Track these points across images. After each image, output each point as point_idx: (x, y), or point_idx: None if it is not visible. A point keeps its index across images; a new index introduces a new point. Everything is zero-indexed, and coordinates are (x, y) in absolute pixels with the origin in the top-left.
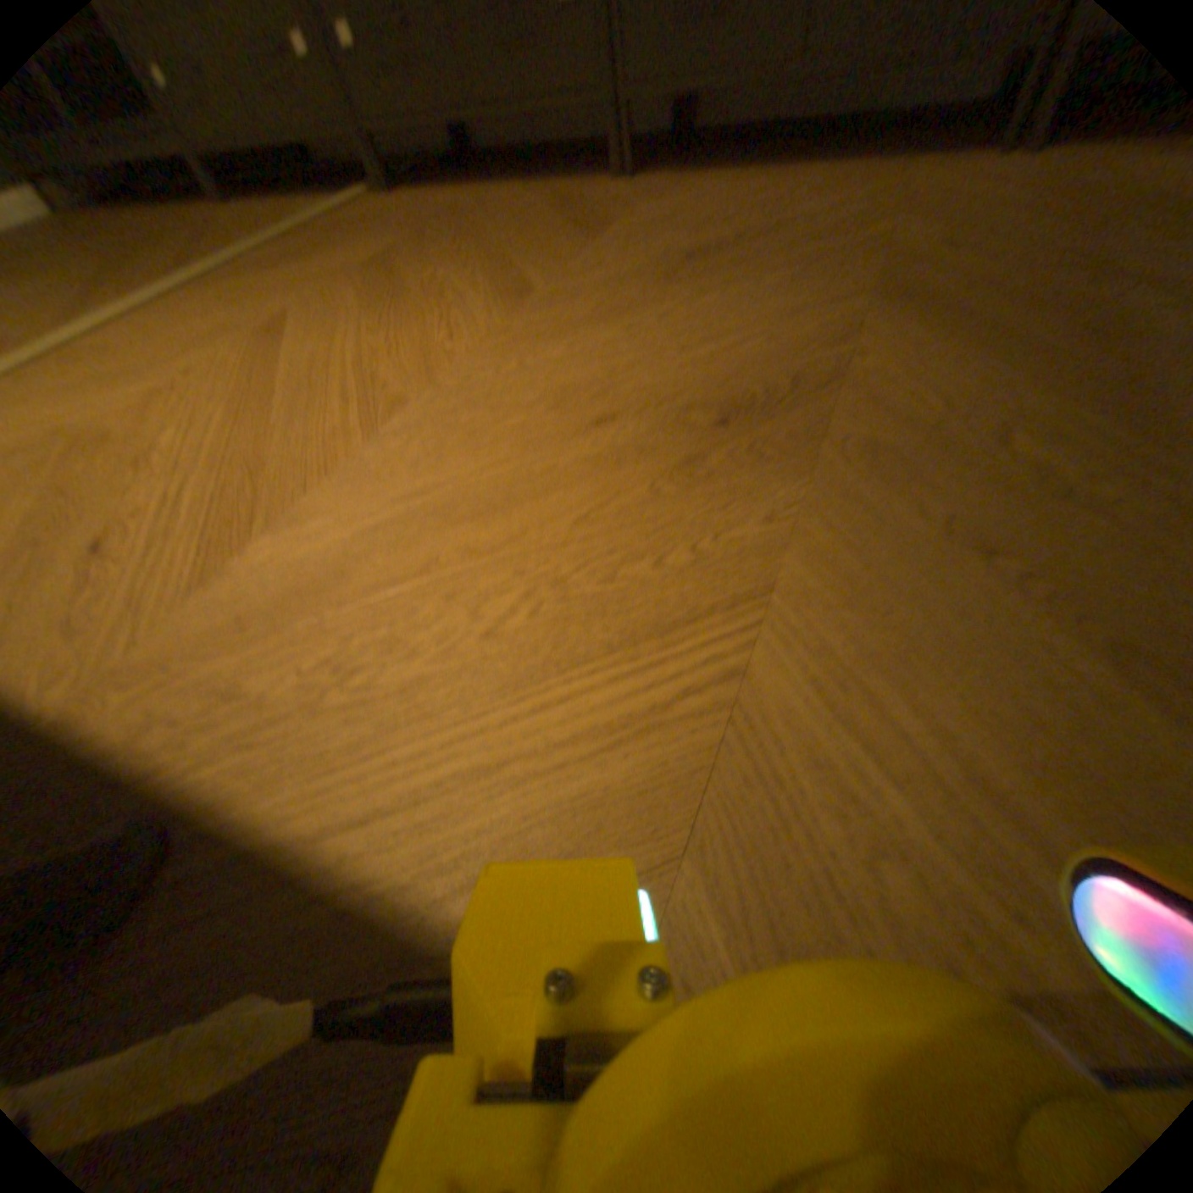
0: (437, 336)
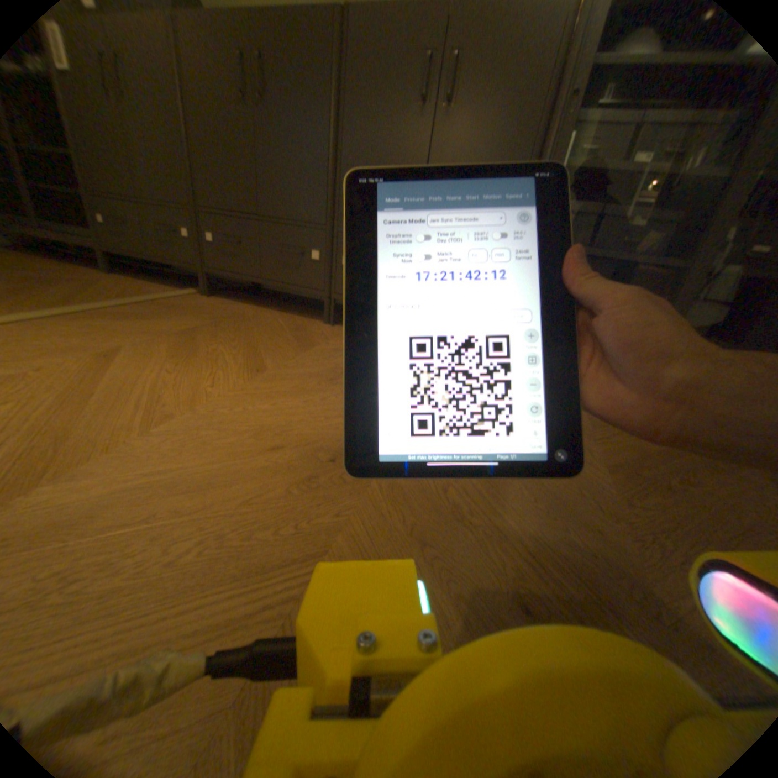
0: (203, 384)
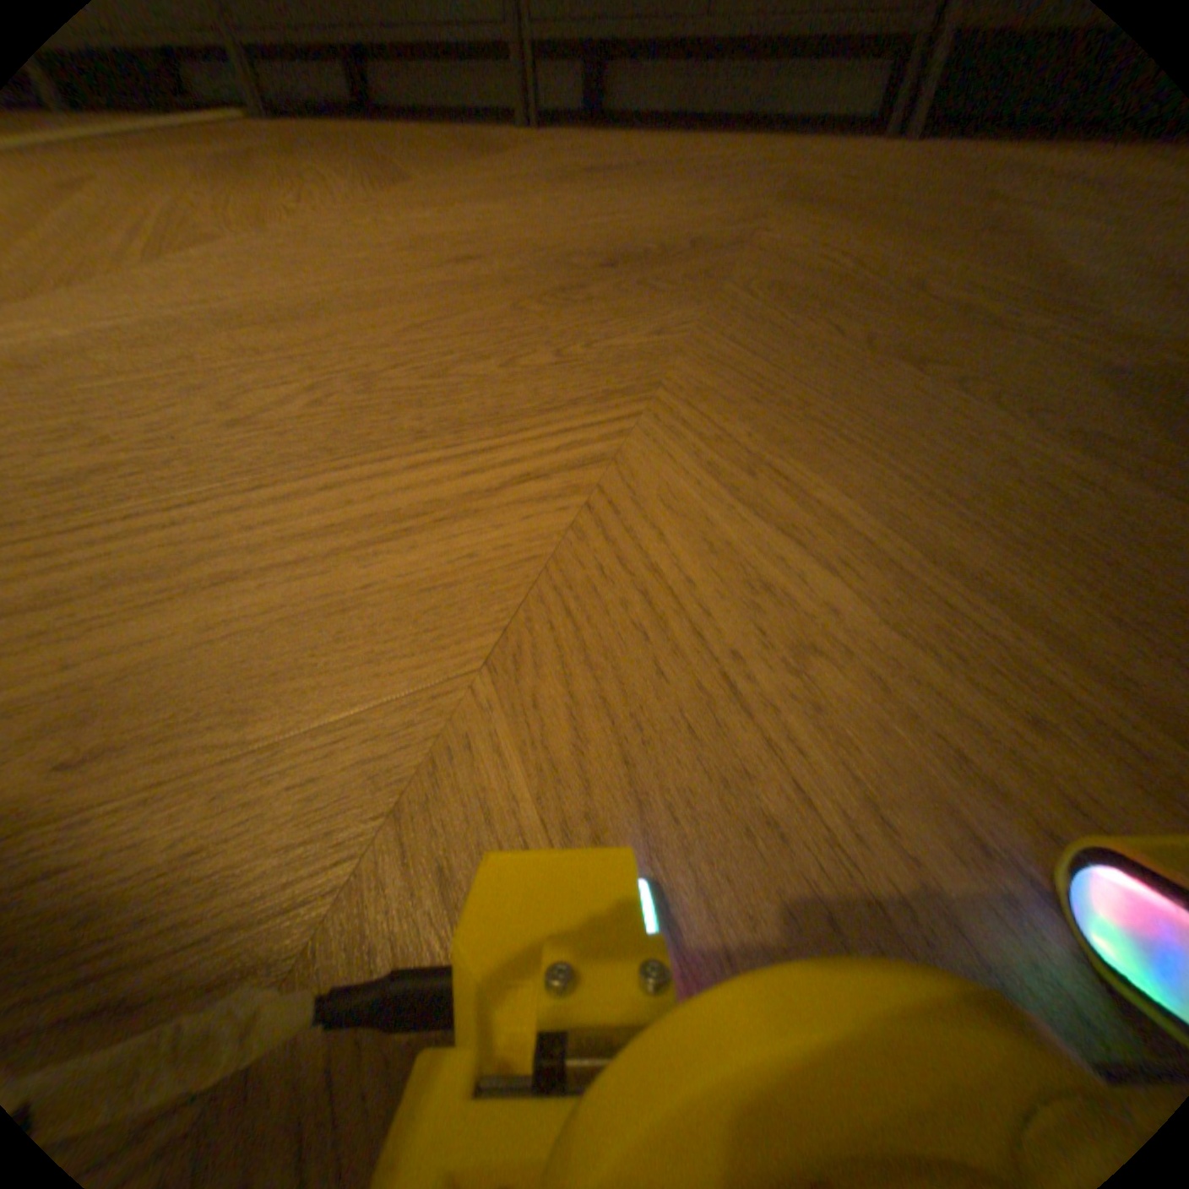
0: (278, 200)
